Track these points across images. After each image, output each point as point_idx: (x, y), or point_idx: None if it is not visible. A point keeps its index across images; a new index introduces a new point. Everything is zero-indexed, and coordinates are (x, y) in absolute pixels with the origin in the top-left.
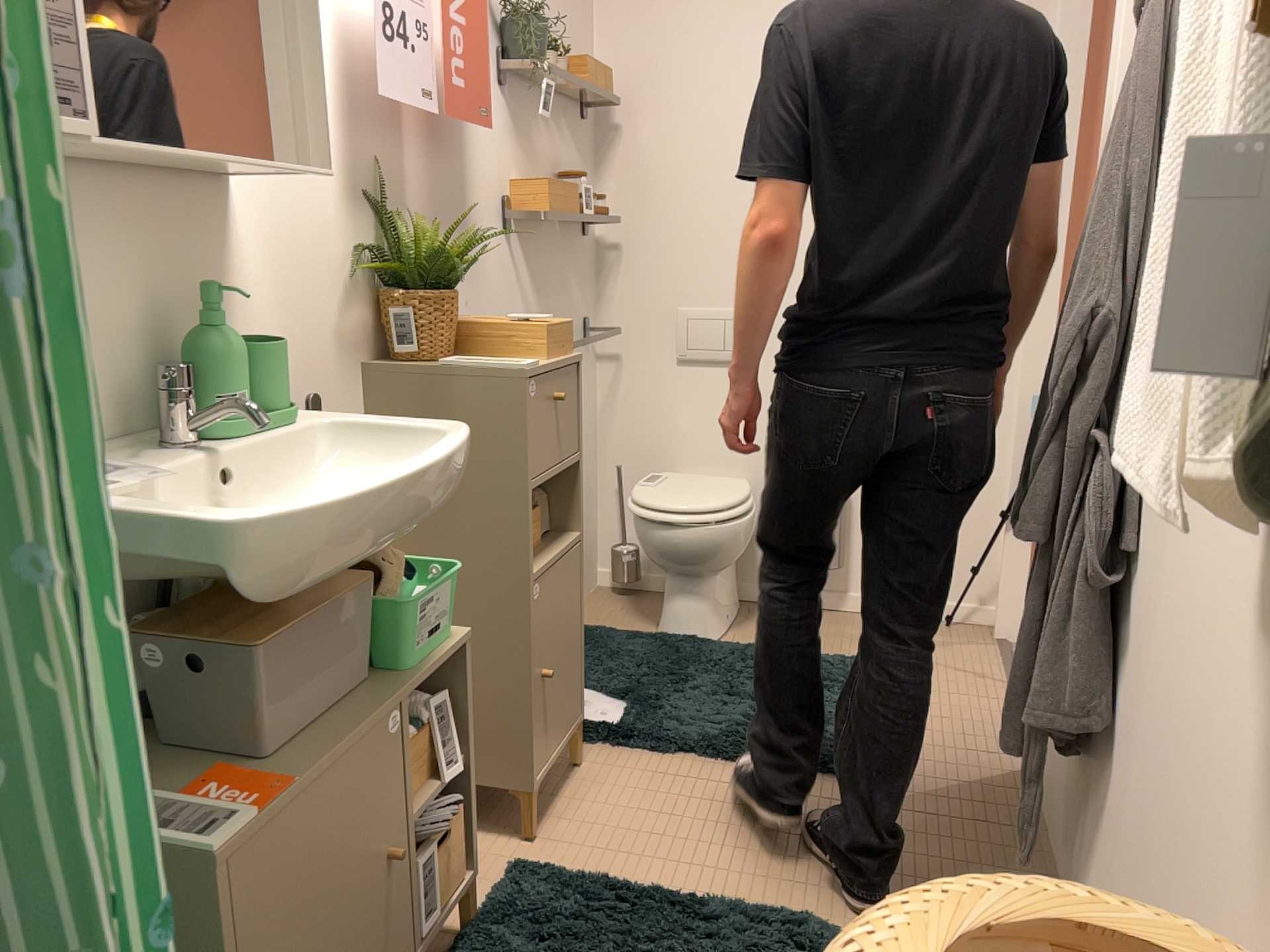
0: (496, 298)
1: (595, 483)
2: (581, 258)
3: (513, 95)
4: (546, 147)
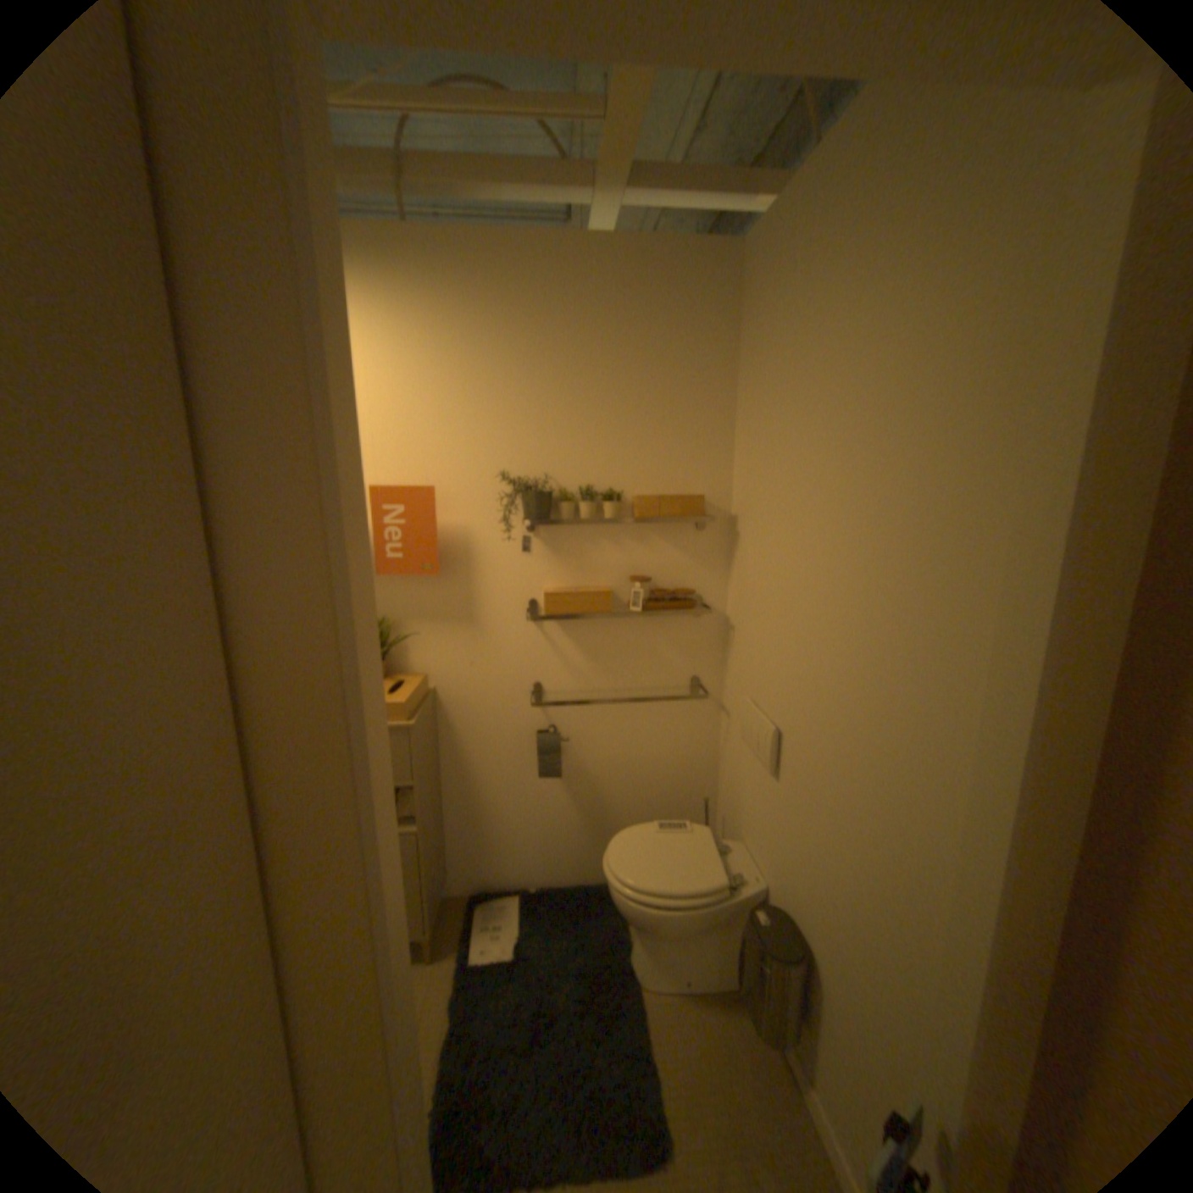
0: (508, 657)
1: (706, 798)
2: (684, 627)
3: (545, 525)
4: (609, 551)
